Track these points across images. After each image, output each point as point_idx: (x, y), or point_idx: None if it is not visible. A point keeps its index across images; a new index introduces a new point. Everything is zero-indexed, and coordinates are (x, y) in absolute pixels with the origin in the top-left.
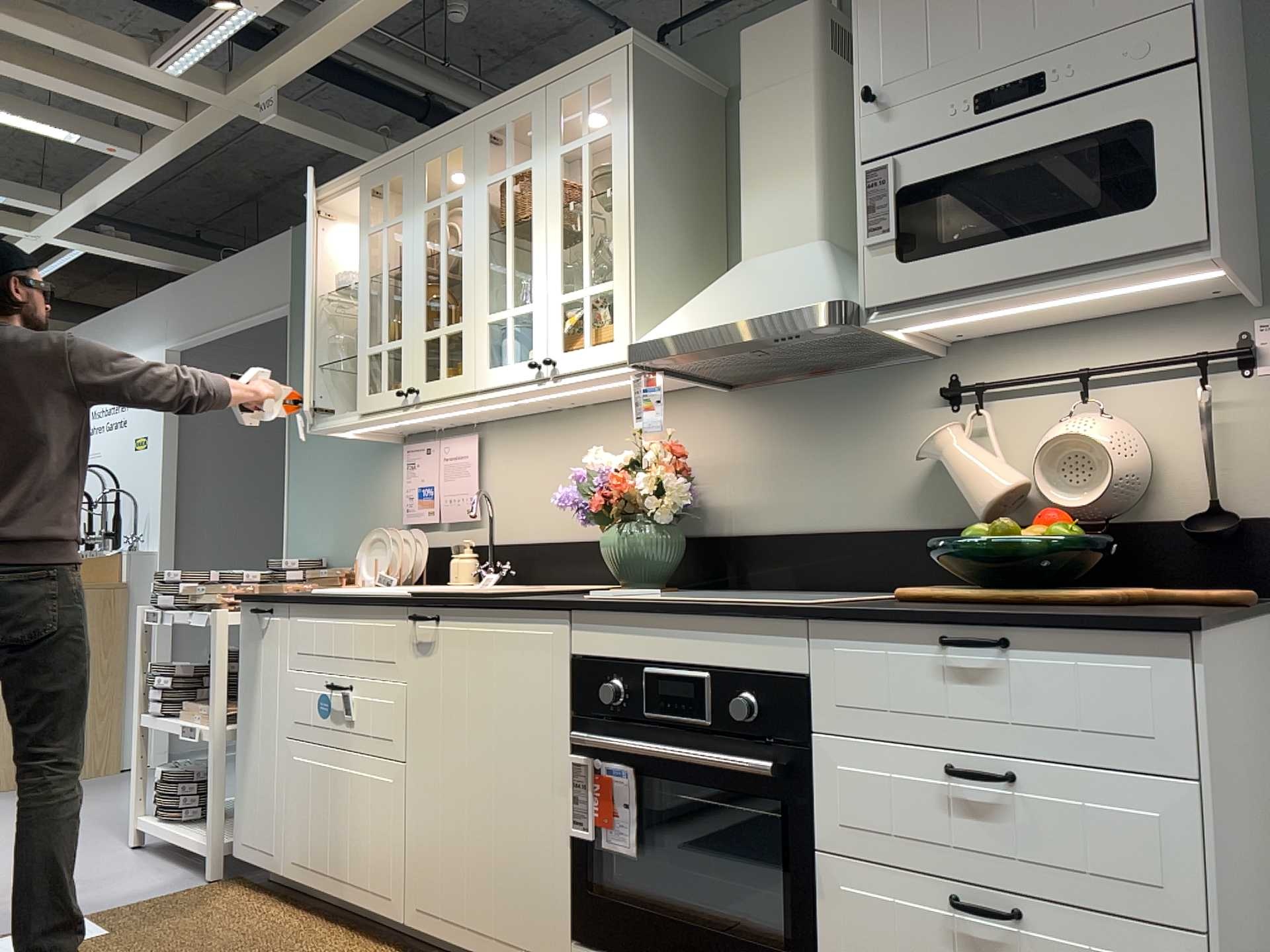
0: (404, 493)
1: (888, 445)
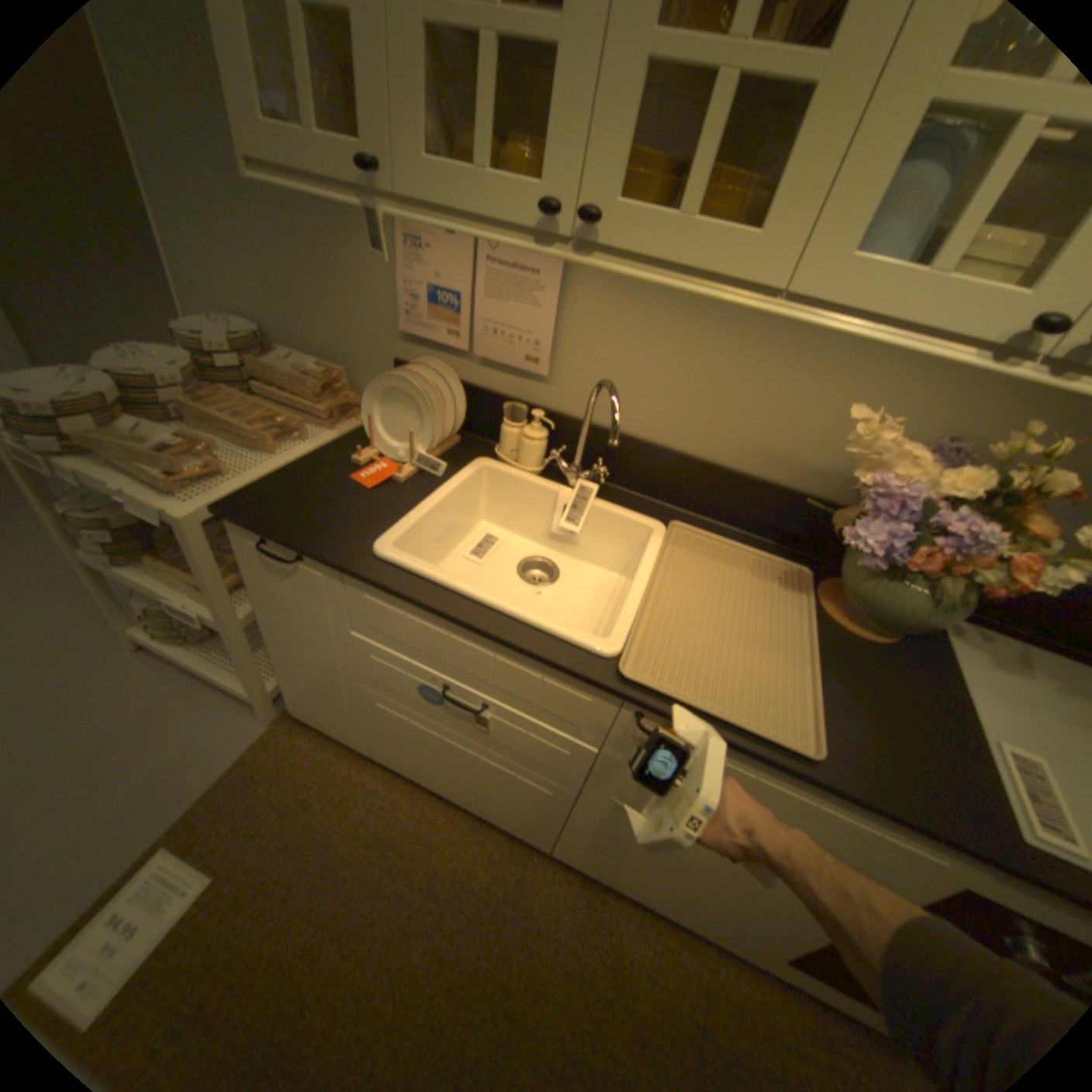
0: (402, 284)
1: None
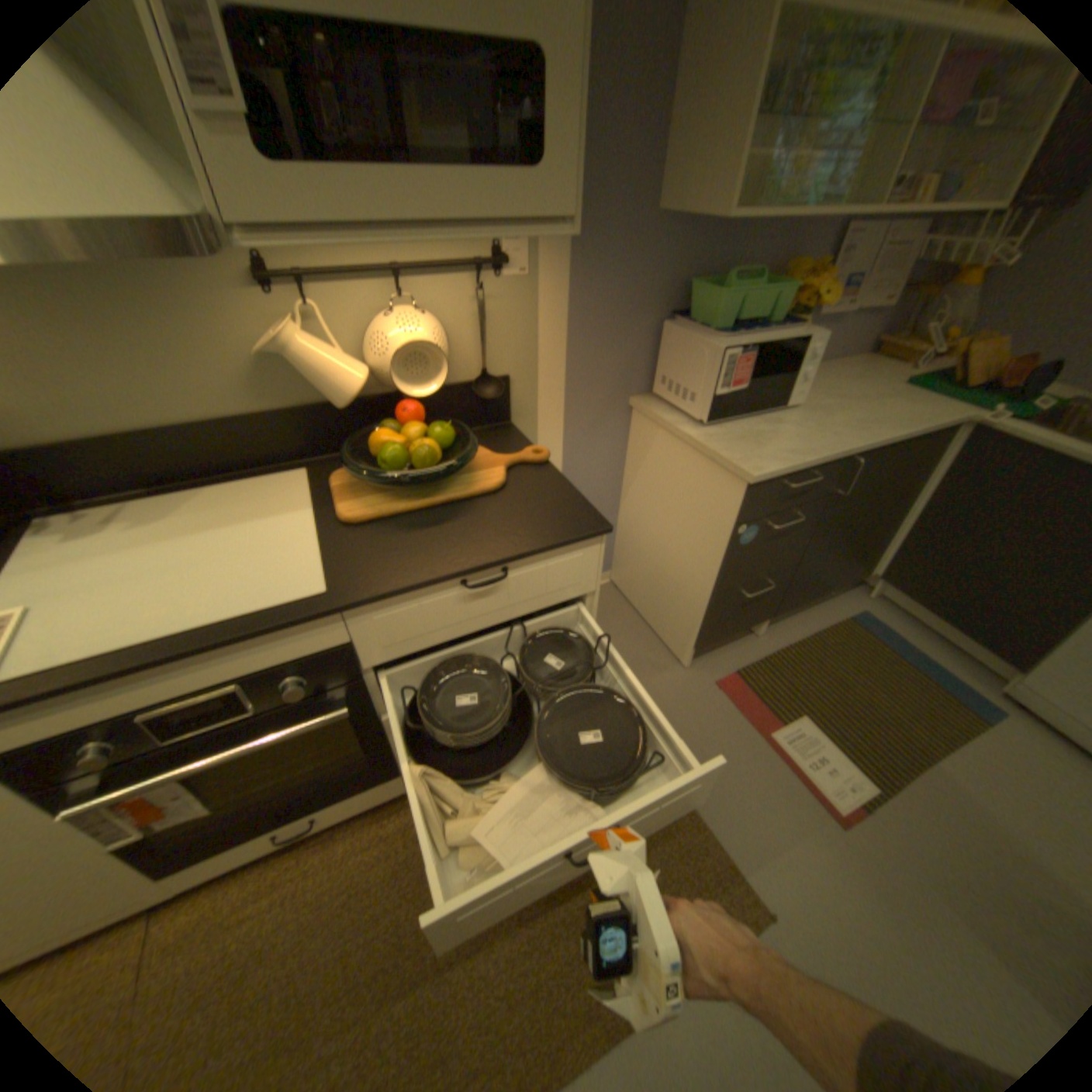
0: None
1: (196, 329)
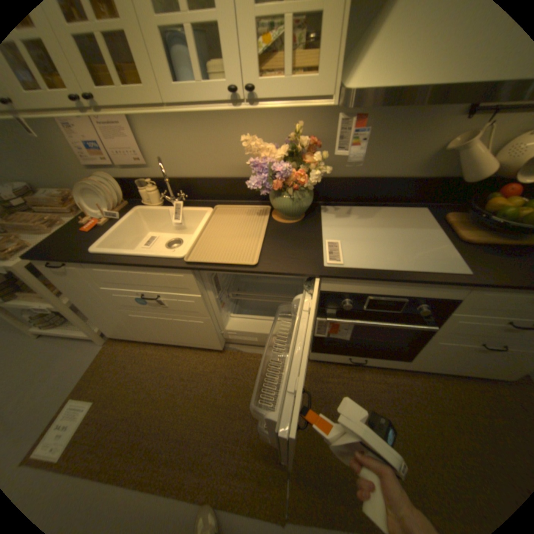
0: (71, 145)
1: (423, 134)
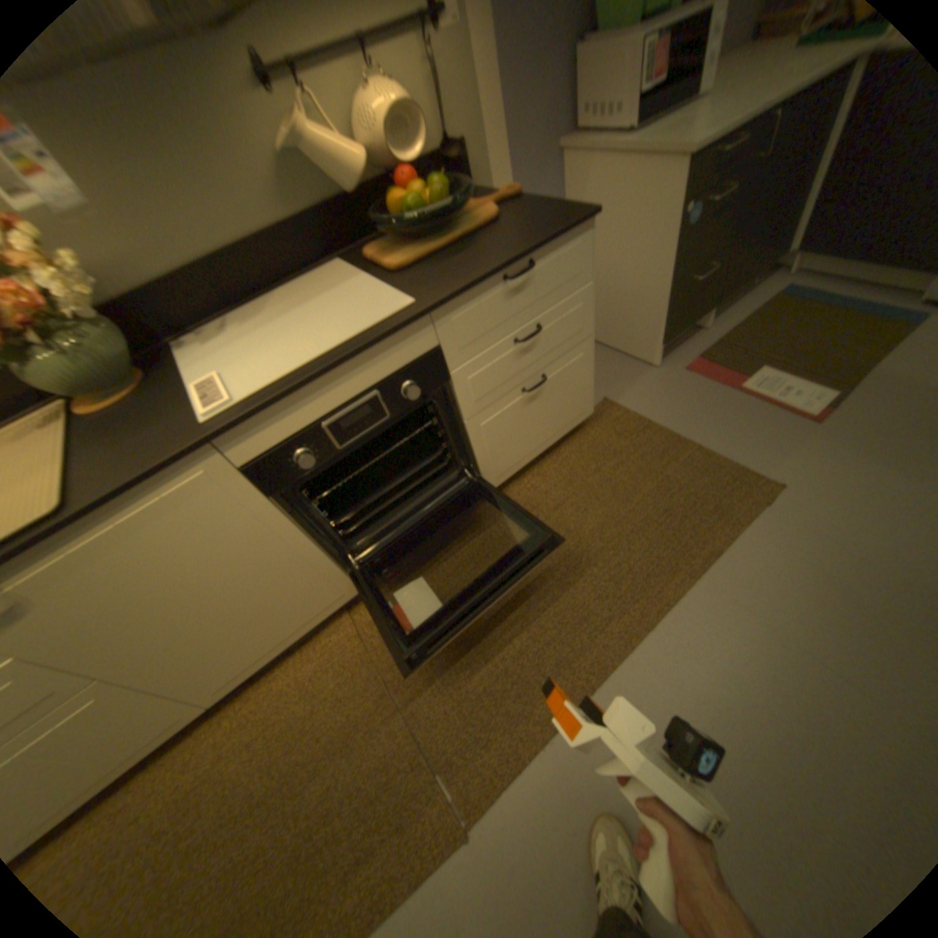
0: None
1: (231, 148)
